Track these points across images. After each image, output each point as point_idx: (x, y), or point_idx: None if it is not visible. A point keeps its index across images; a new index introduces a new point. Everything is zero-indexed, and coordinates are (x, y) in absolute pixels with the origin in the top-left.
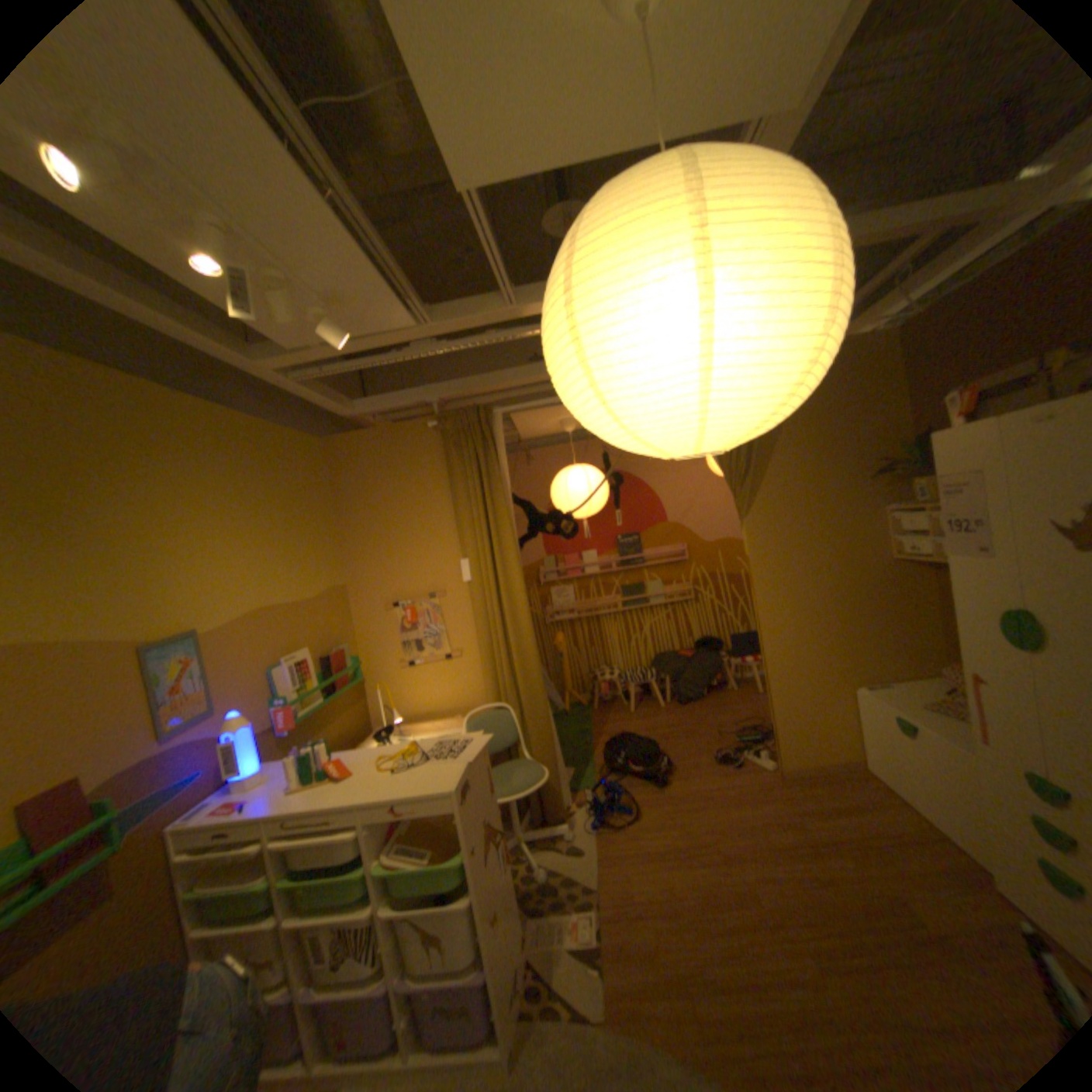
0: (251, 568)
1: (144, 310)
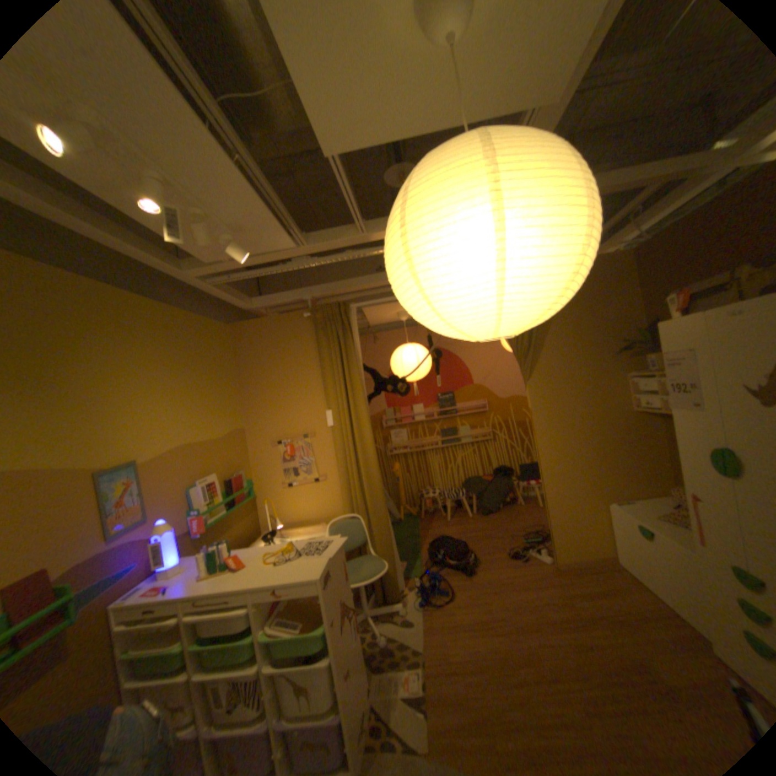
0: (177, 417)
1: (106, 236)
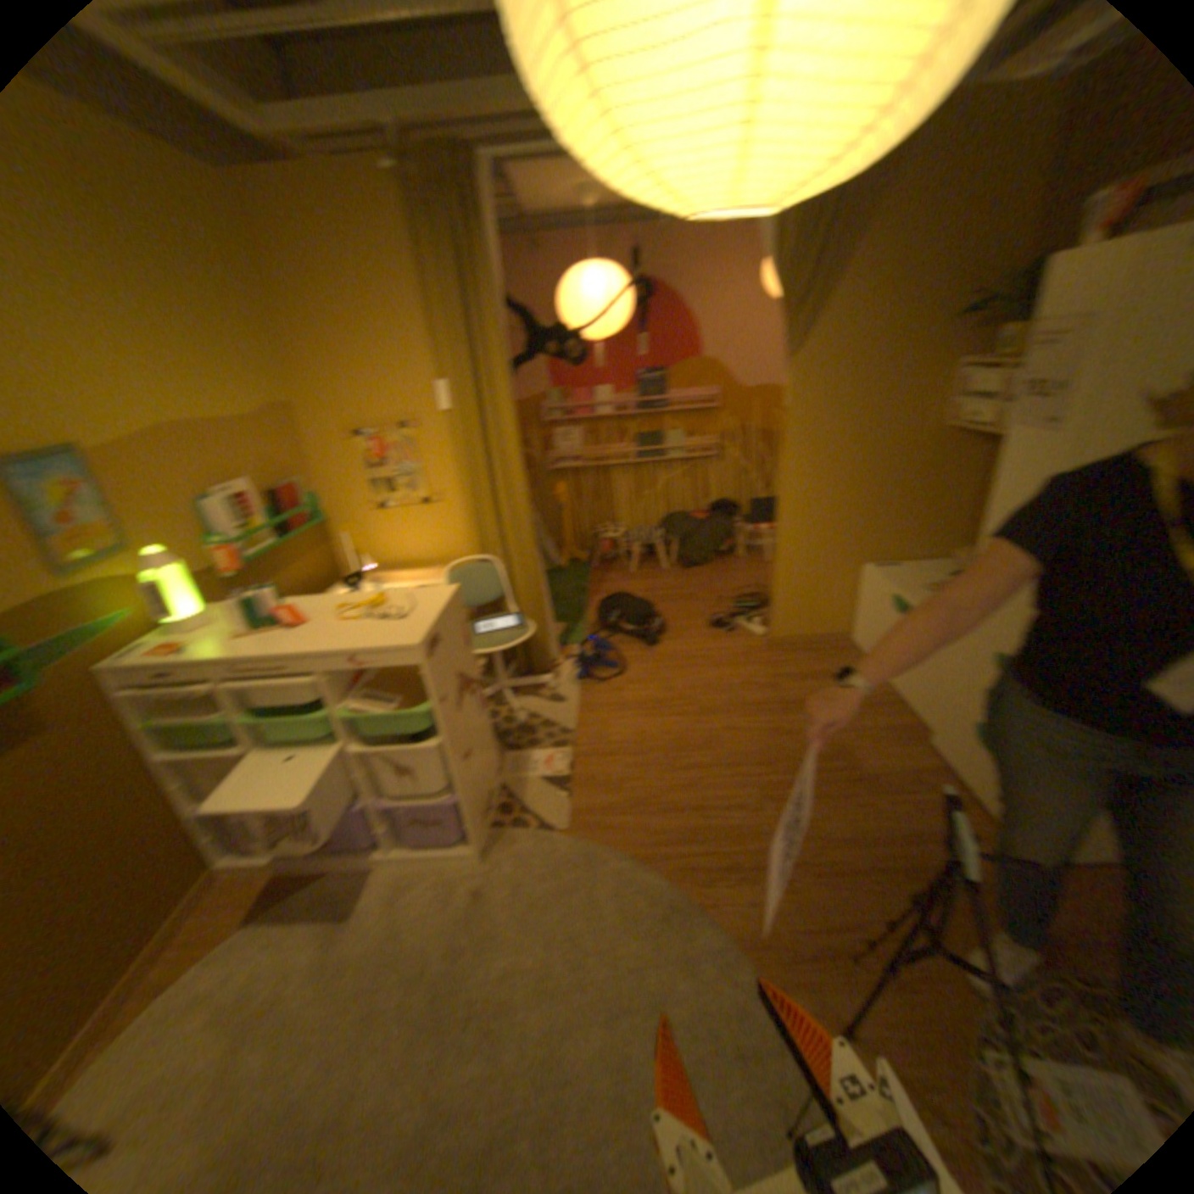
0: (148, 365)
1: None
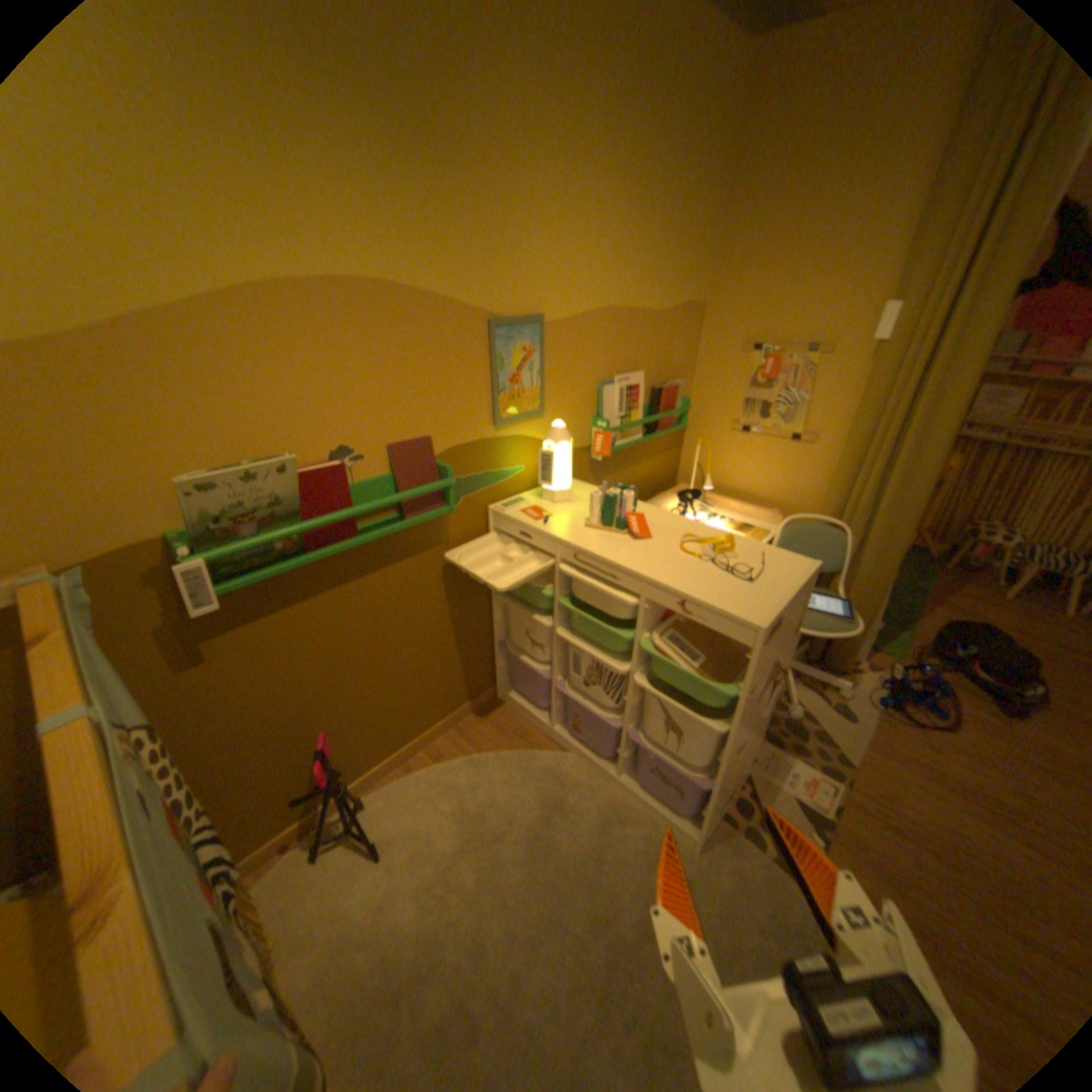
0: (611, 249)
1: None
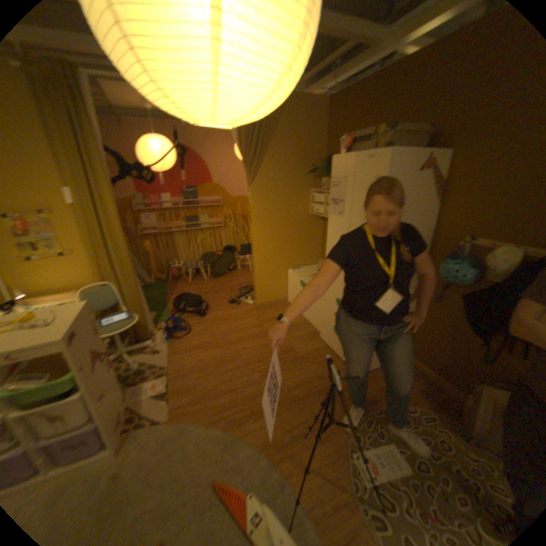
0: None
1: None
